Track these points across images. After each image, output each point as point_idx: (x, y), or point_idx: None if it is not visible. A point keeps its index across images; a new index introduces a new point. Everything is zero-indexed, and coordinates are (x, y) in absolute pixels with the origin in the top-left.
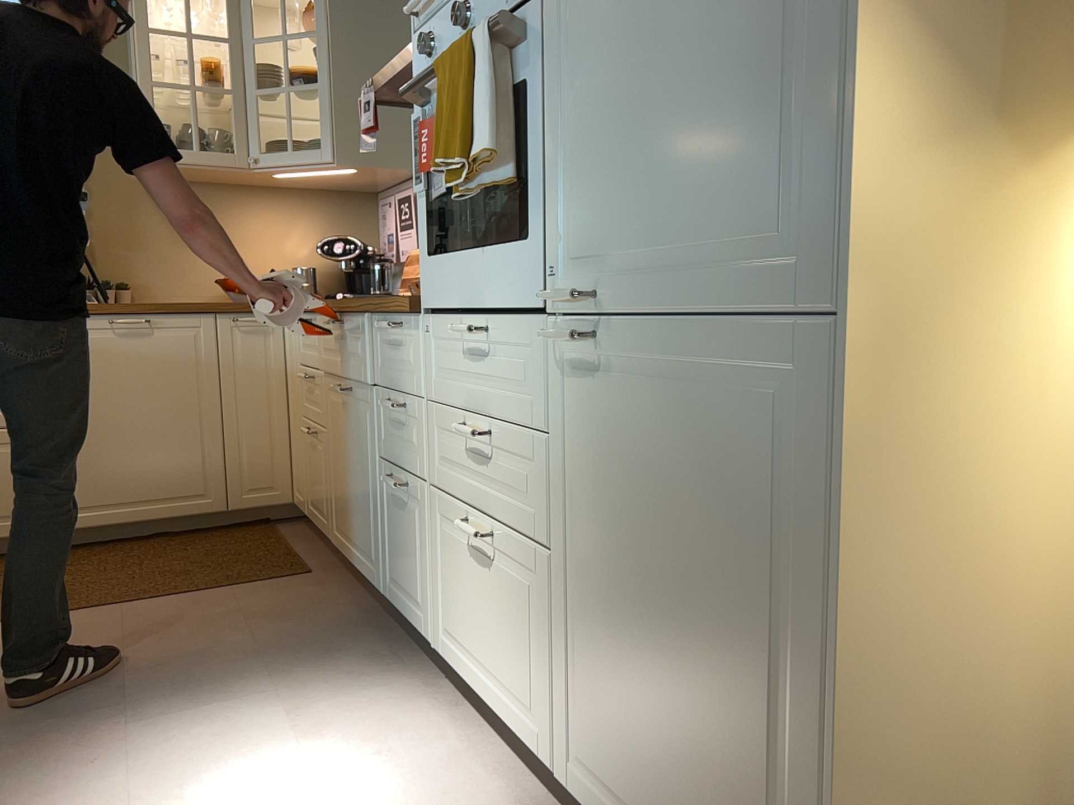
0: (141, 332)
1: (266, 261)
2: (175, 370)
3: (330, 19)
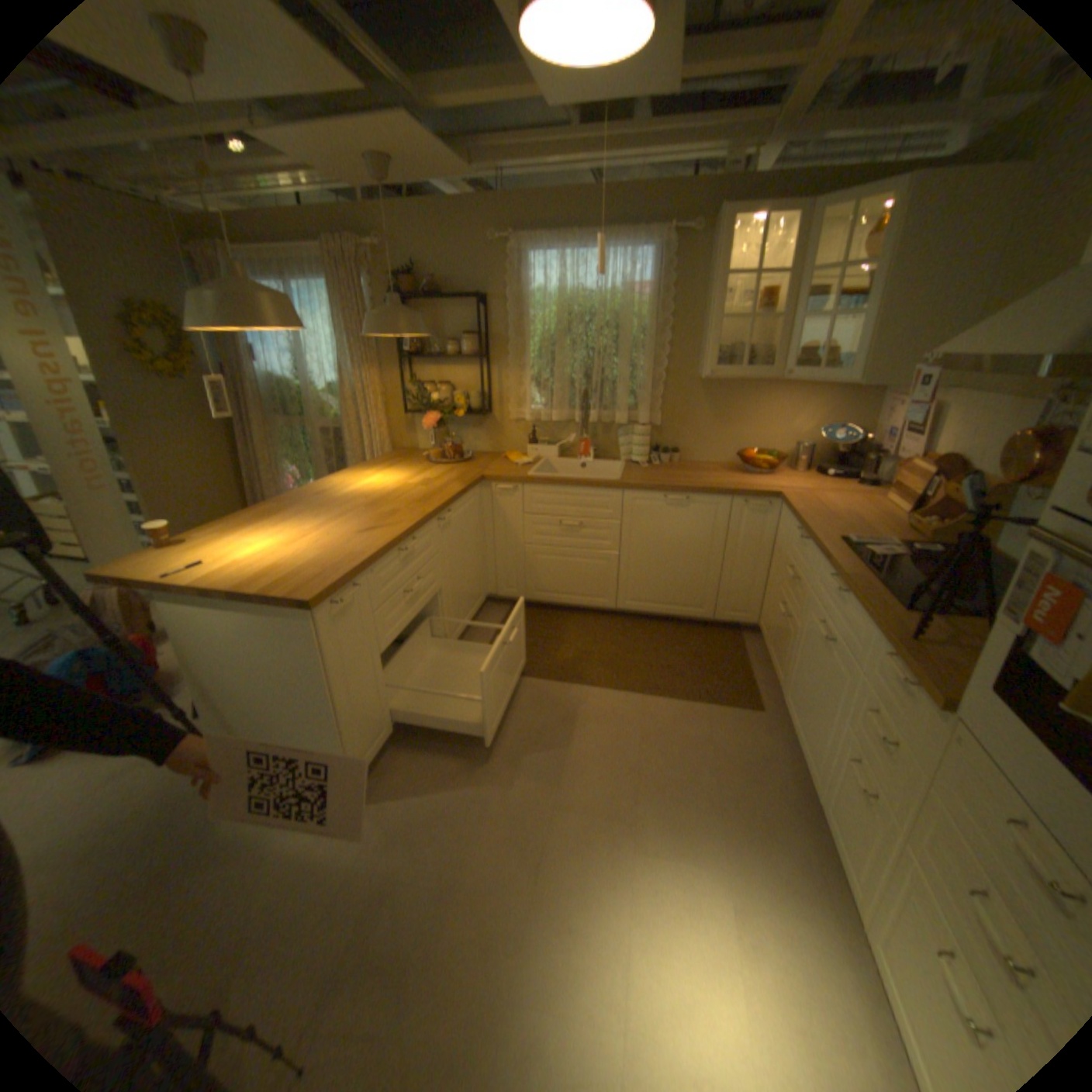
0: (681, 504)
1: (776, 435)
2: (698, 531)
3: (897, 244)
